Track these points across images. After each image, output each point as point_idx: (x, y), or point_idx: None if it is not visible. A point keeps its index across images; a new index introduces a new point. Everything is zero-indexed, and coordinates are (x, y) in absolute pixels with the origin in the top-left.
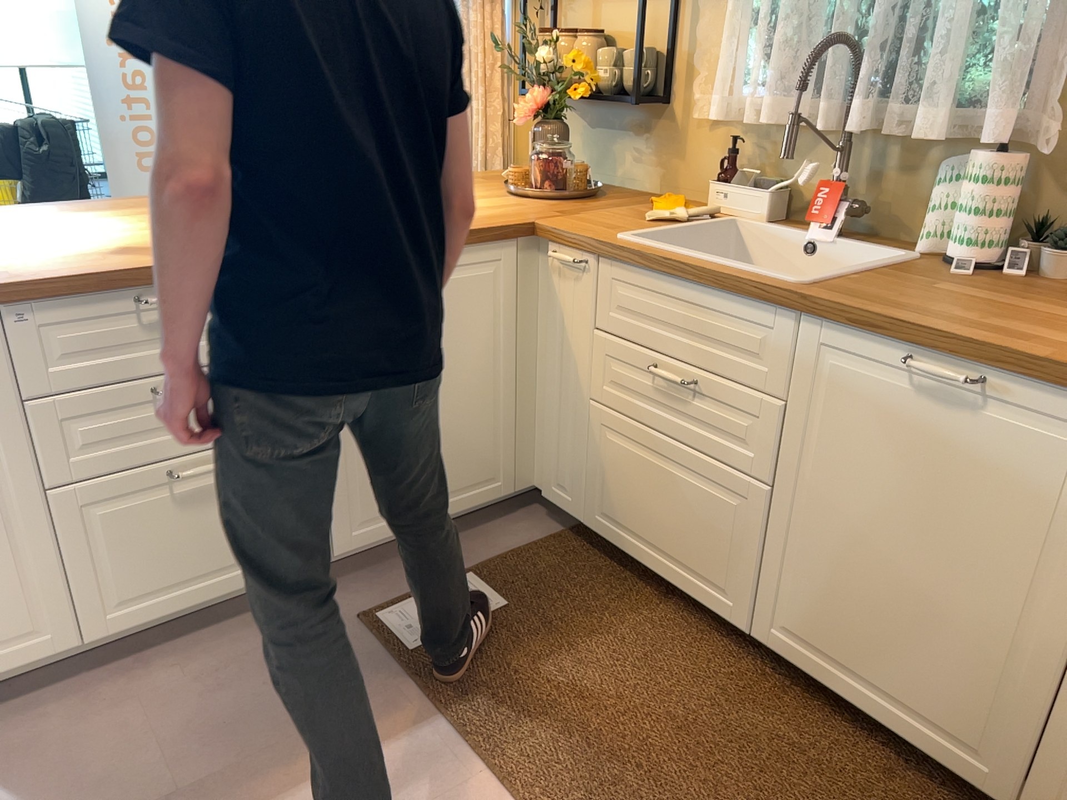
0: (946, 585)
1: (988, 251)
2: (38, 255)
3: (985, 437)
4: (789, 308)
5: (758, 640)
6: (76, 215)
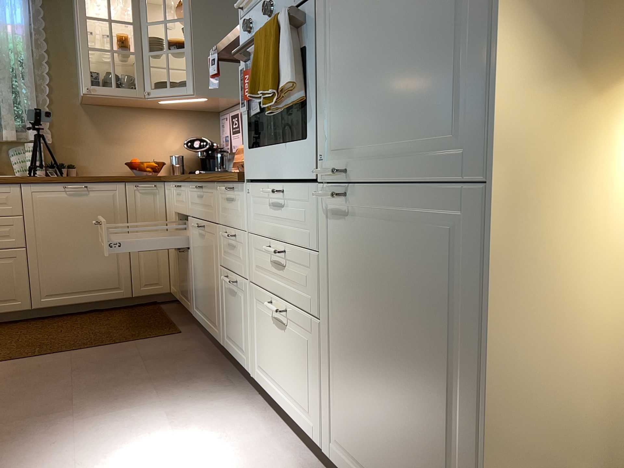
0: (94, 246)
1: (43, 171)
2: None
3: (91, 200)
4: (17, 183)
5: (36, 308)
6: None
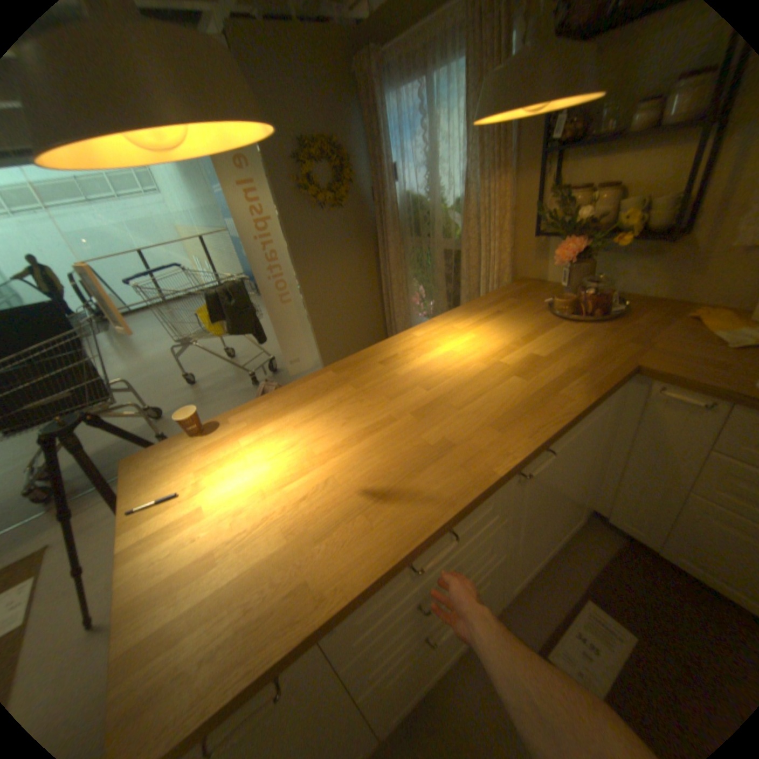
0: None
1: None
2: (307, 516)
3: None
4: None
5: None
6: (295, 411)
